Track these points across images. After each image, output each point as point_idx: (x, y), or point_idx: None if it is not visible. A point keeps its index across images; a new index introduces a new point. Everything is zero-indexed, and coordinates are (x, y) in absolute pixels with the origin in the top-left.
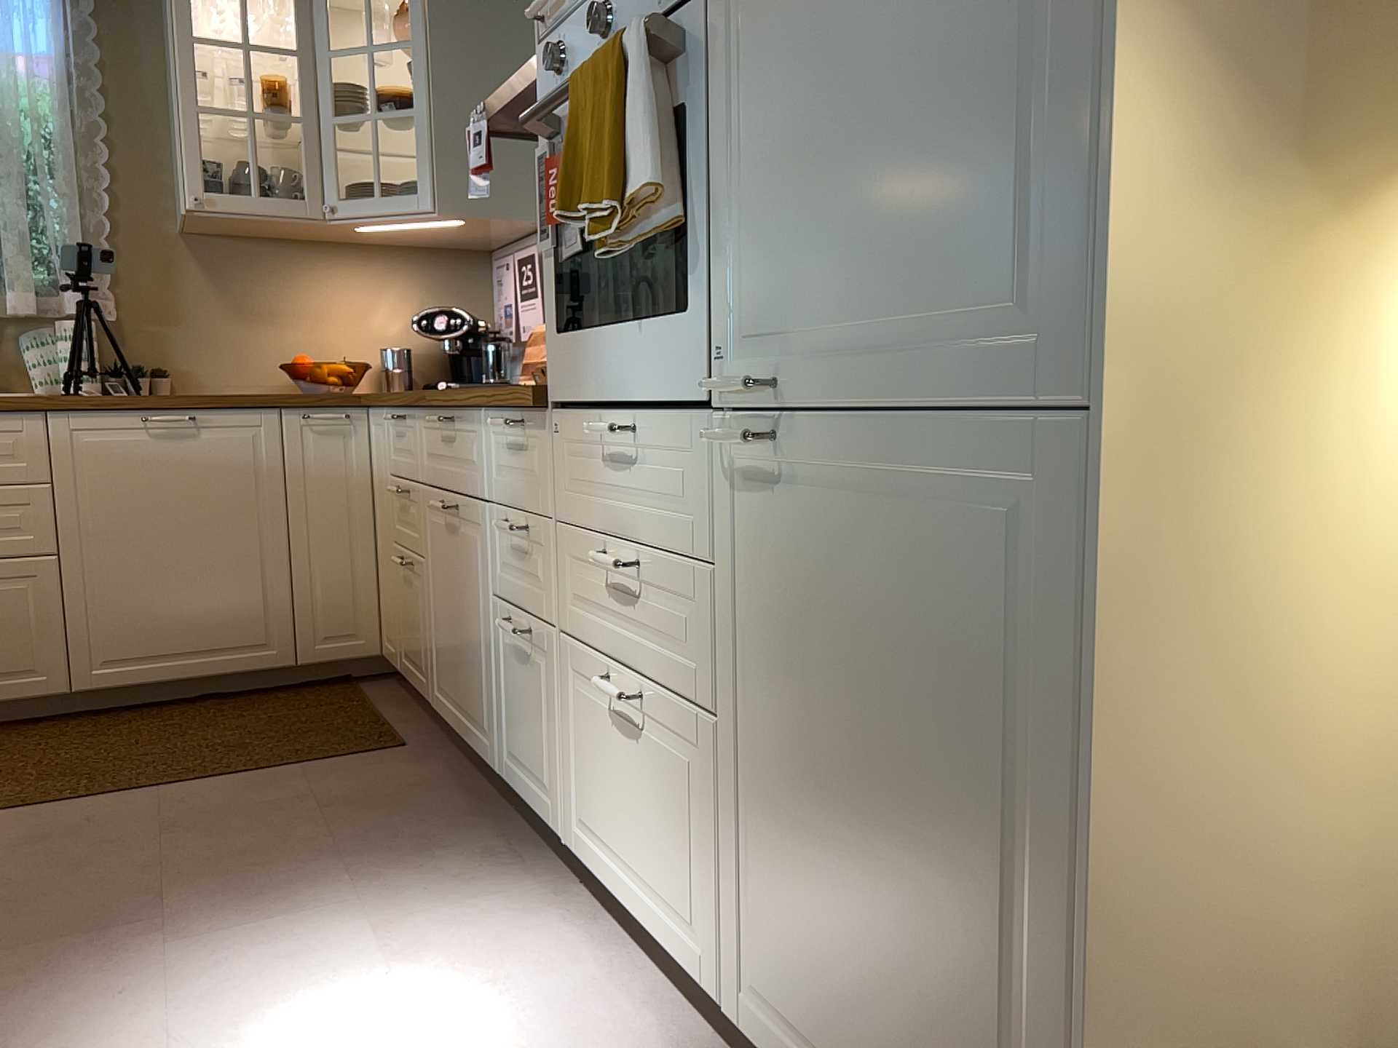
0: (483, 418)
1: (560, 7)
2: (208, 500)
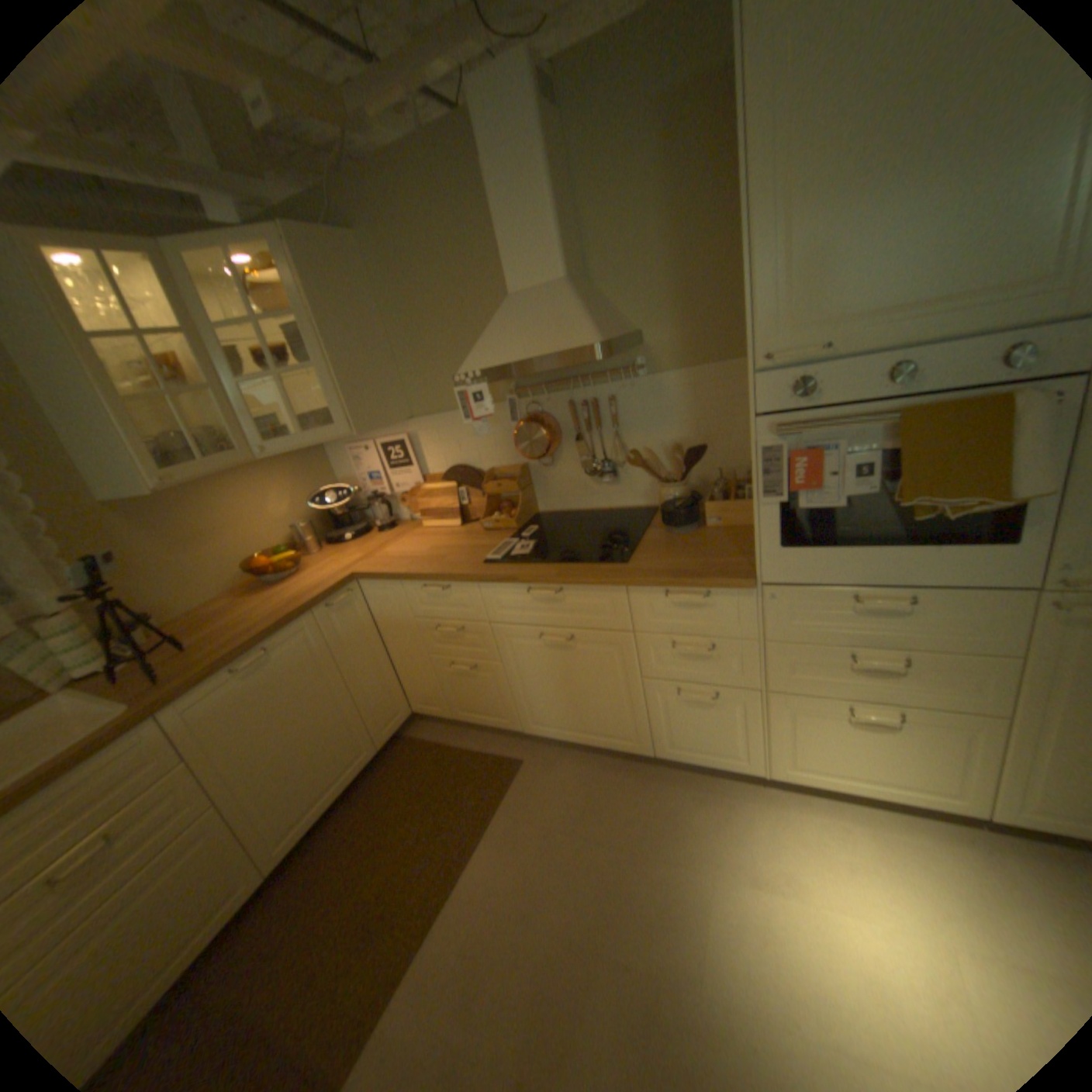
0: (626, 589)
1: (799, 352)
2: (294, 696)
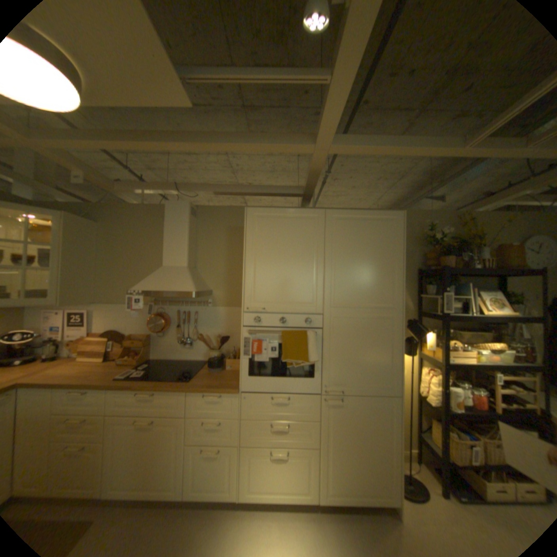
0: (185, 395)
1: (256, 309)
2: None
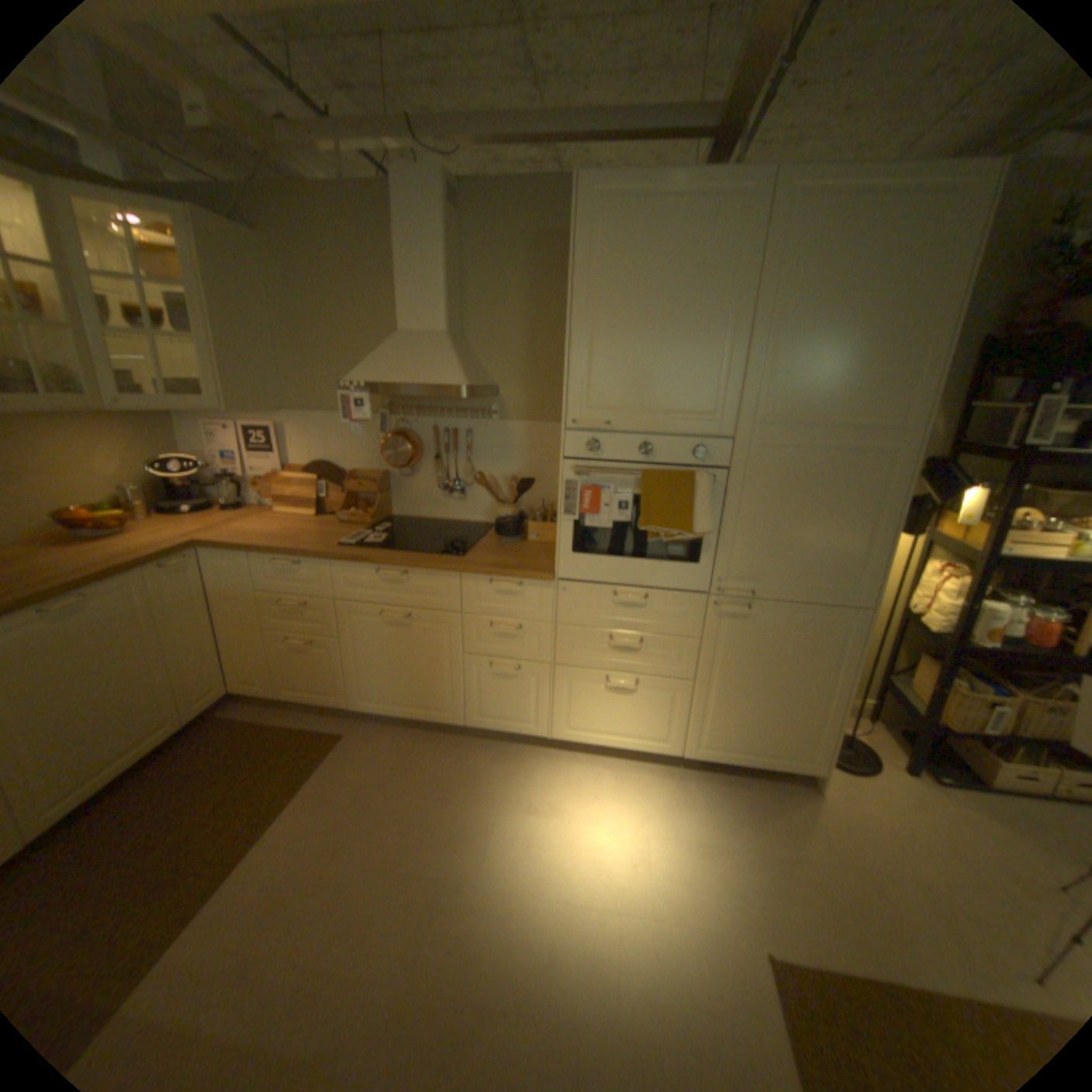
0: (460, 577)
1: (591, 425)
2: (106, 653)
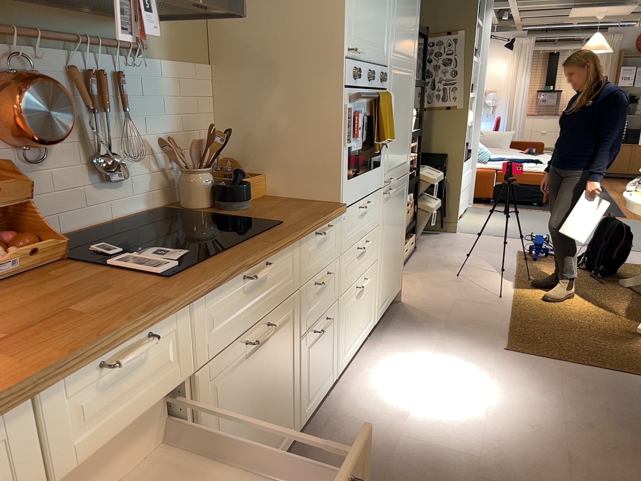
0: (299, 242)
1: (355, 53)
2: None
